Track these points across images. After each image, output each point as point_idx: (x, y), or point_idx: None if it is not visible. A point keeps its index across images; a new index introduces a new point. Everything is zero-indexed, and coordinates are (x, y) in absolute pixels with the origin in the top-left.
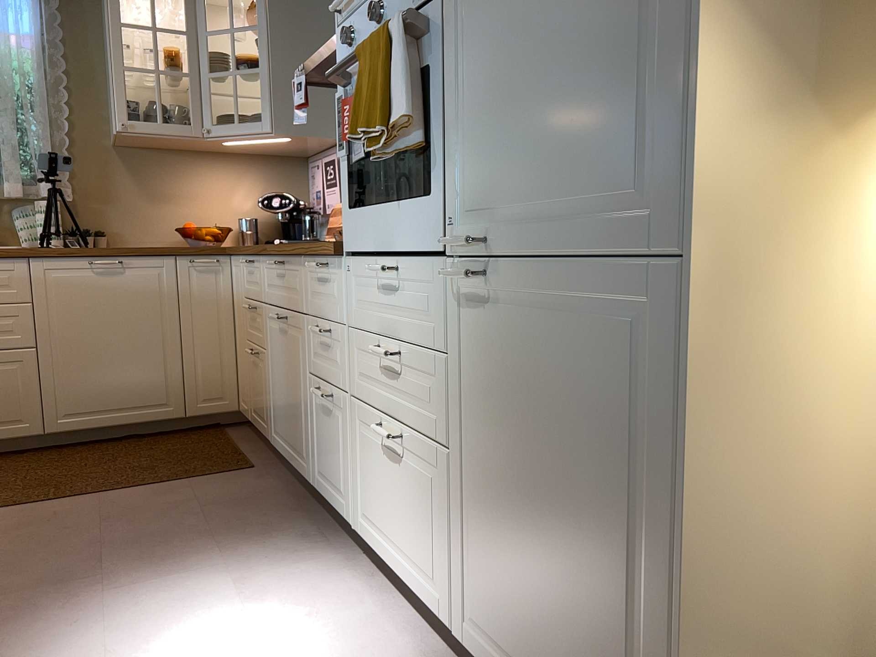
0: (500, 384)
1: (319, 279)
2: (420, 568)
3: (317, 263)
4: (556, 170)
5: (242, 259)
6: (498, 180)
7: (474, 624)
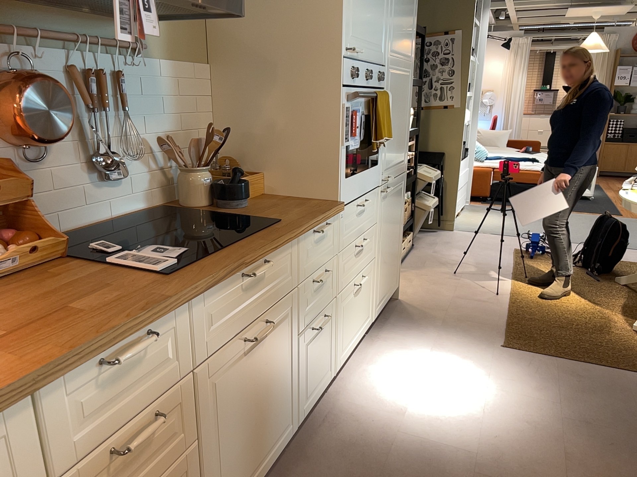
0: (387, 219)
1: (318, 240)
2: (364, 320)
3: (315, 229)
4: (397, 155)
5: (43, 395)
6: (390, 158)
7: (377, 305)
